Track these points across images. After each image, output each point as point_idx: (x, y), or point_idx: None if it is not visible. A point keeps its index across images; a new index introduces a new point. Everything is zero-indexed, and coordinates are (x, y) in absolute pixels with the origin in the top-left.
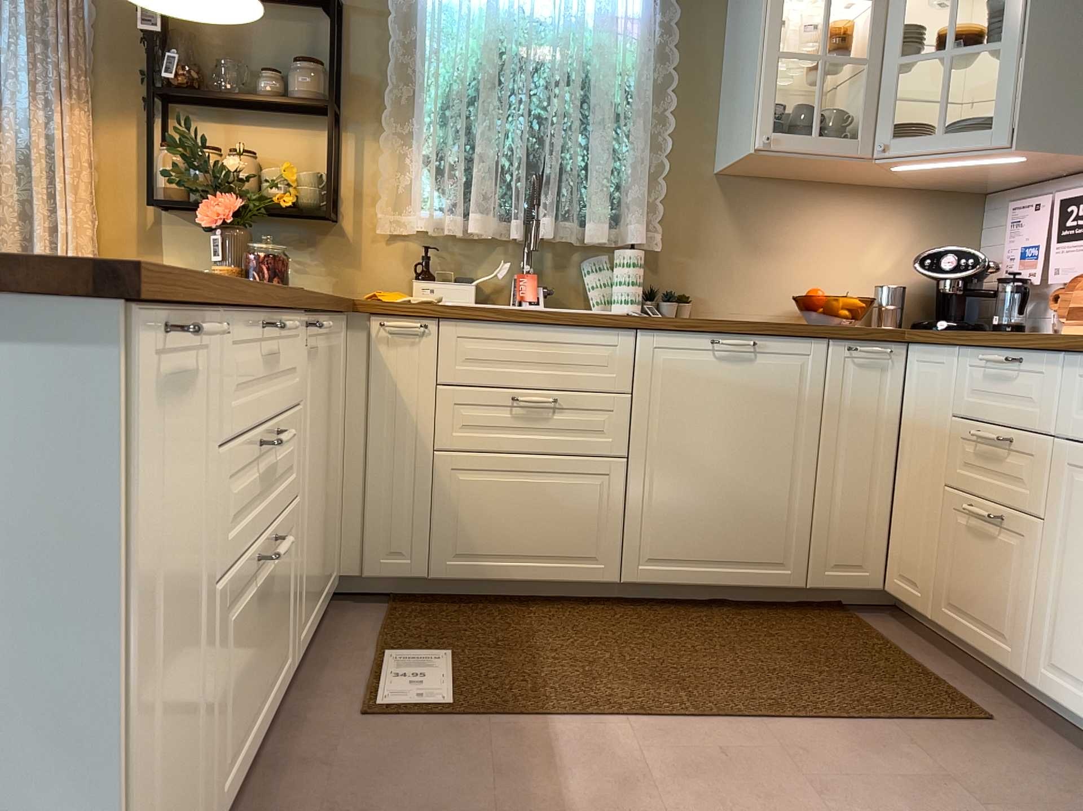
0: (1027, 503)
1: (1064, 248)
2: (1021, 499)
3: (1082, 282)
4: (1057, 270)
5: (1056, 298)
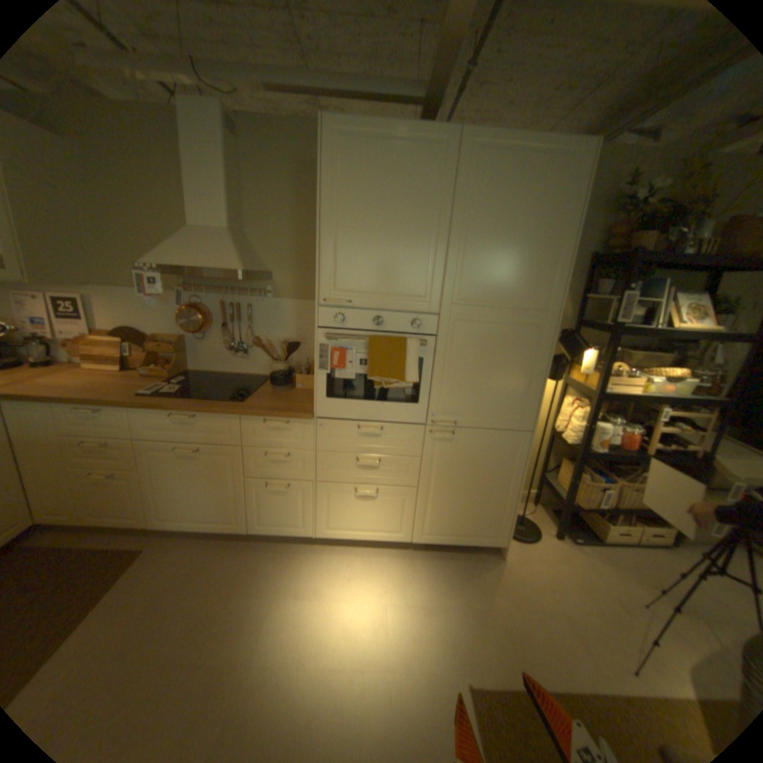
0: (124, 467)
1: (61, 323)
2: (120, 466)
3: (81, 342)
4: (60, 333)
5: (63, 345)
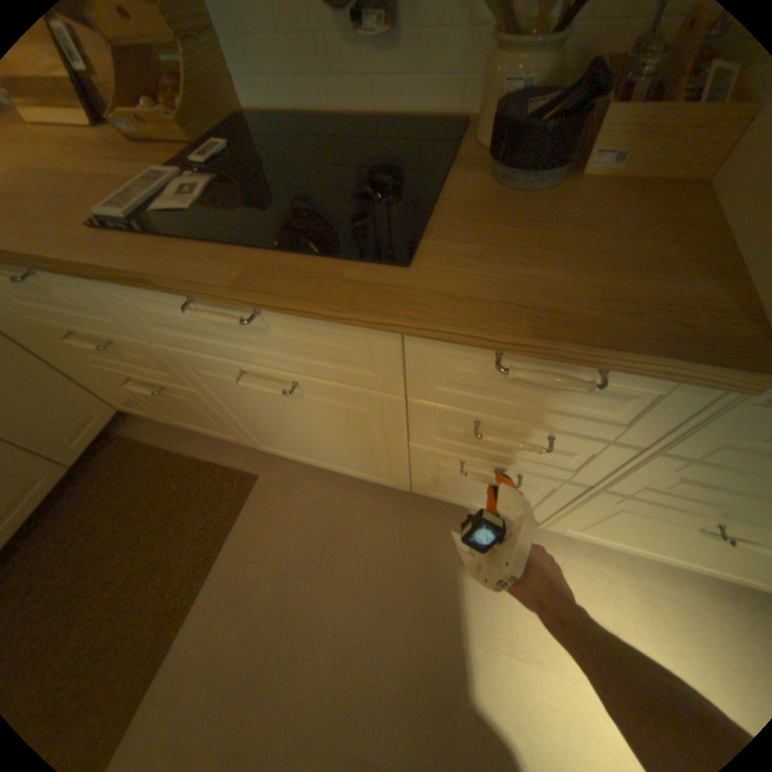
0: (171, 379)
1: None
2: (164, 377)
3: None
4: None
5: None
